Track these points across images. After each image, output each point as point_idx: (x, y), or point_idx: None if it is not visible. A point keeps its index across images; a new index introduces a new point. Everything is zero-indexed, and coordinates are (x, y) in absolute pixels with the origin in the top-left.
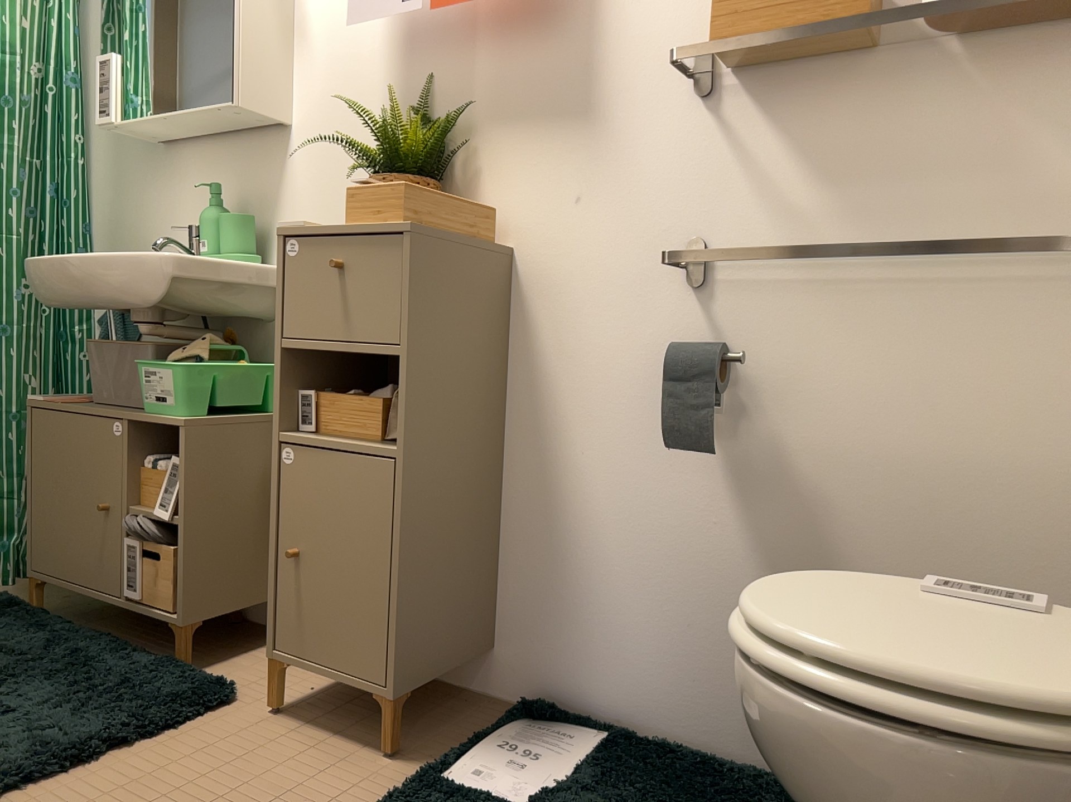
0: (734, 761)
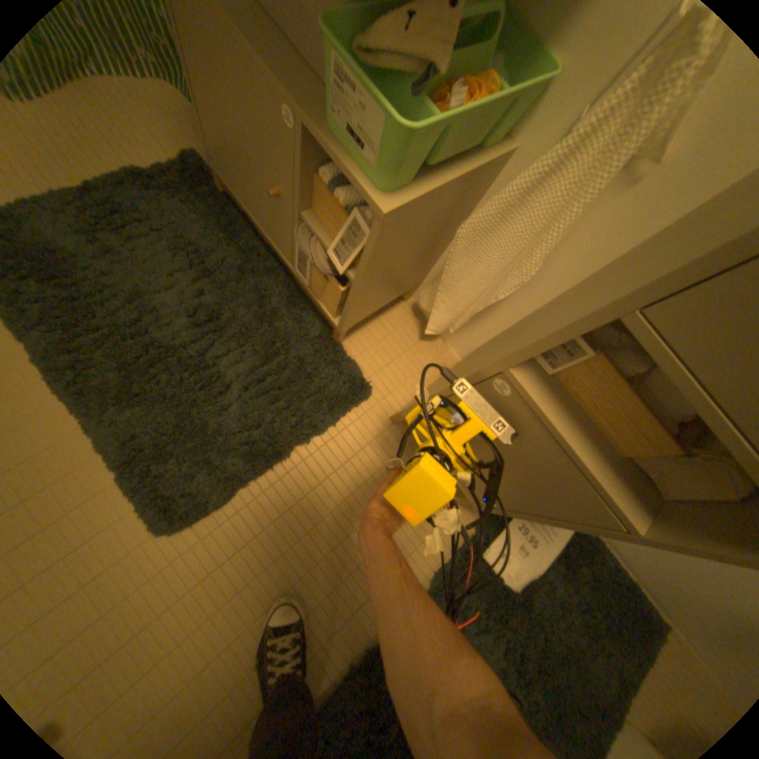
0: (632, 587)
